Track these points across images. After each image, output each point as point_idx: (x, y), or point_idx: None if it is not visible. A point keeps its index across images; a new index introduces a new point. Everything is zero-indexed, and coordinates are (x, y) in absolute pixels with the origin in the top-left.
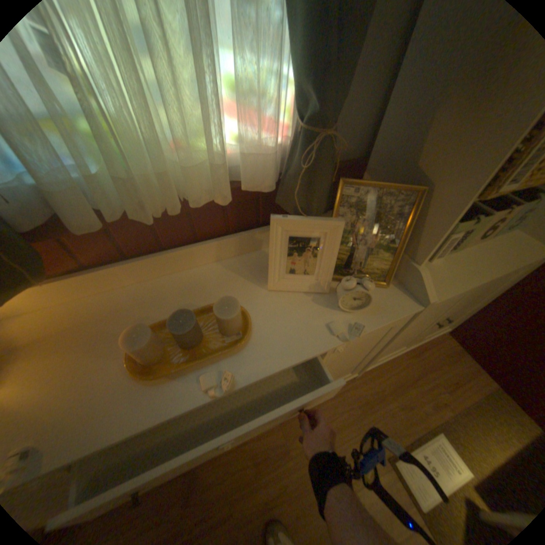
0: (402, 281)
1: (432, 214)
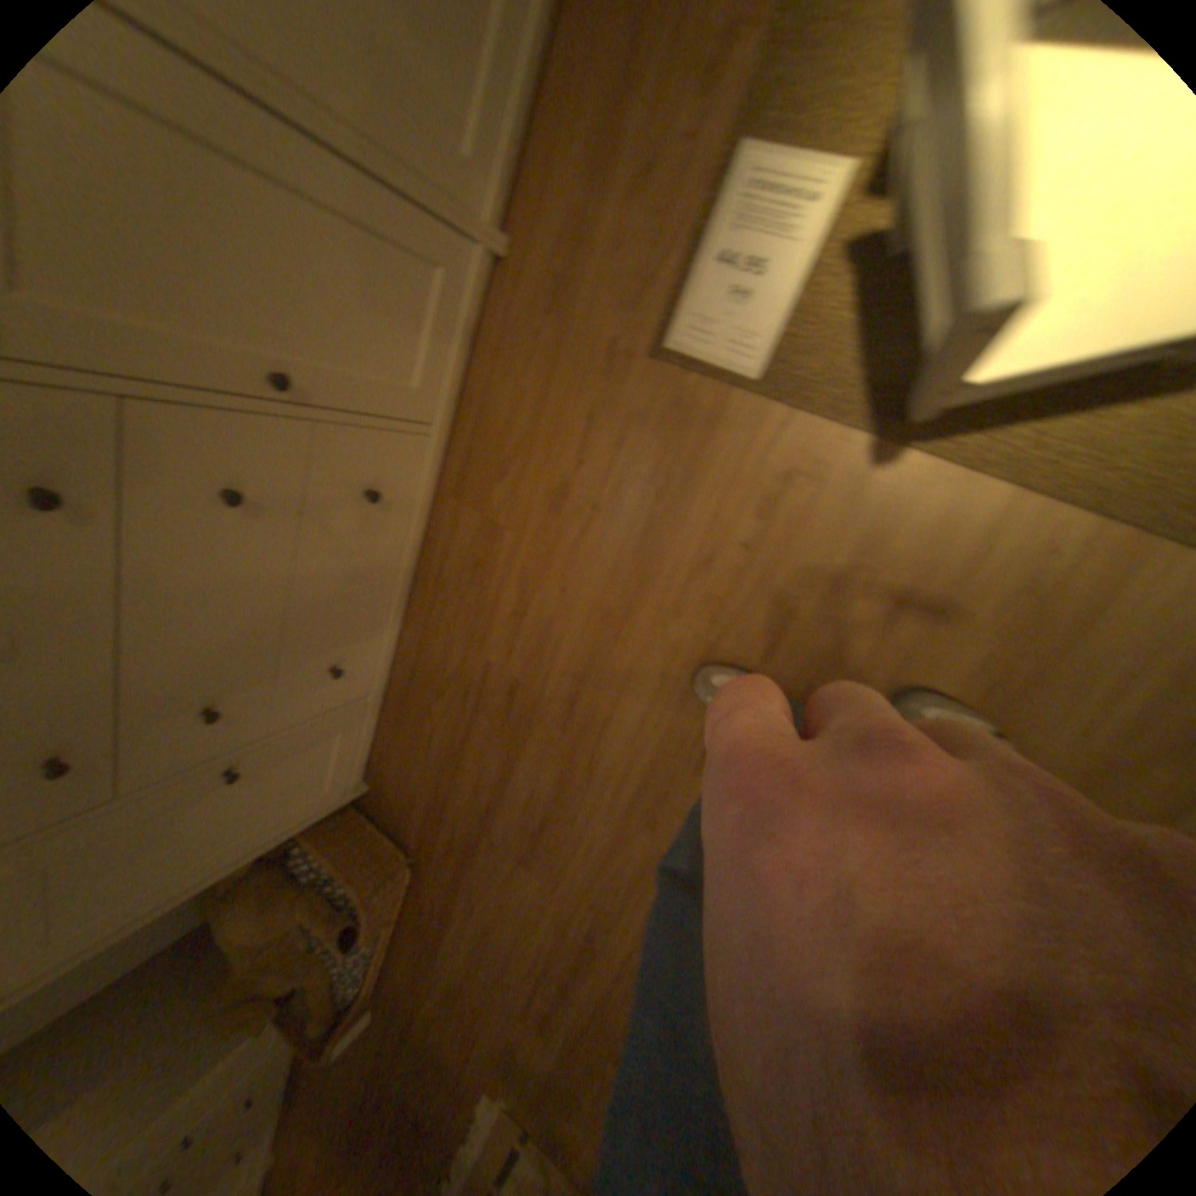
0: None
1: None
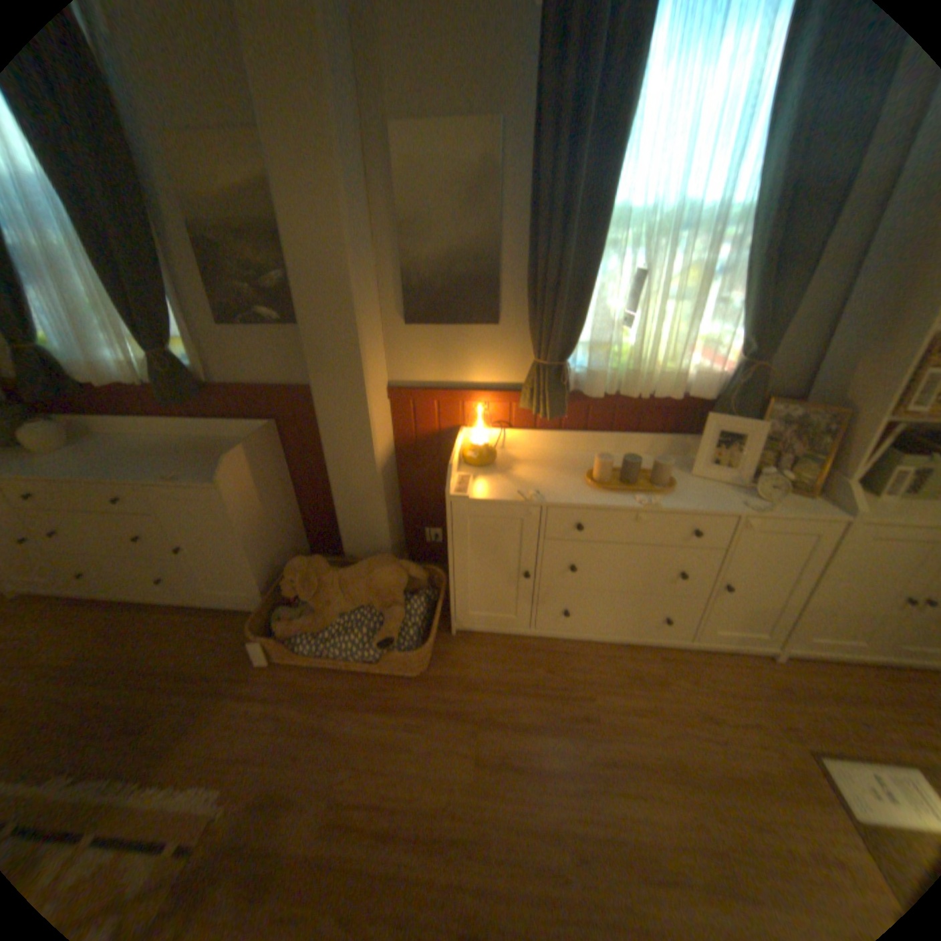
0: (833, 498)
1: (857, 433)
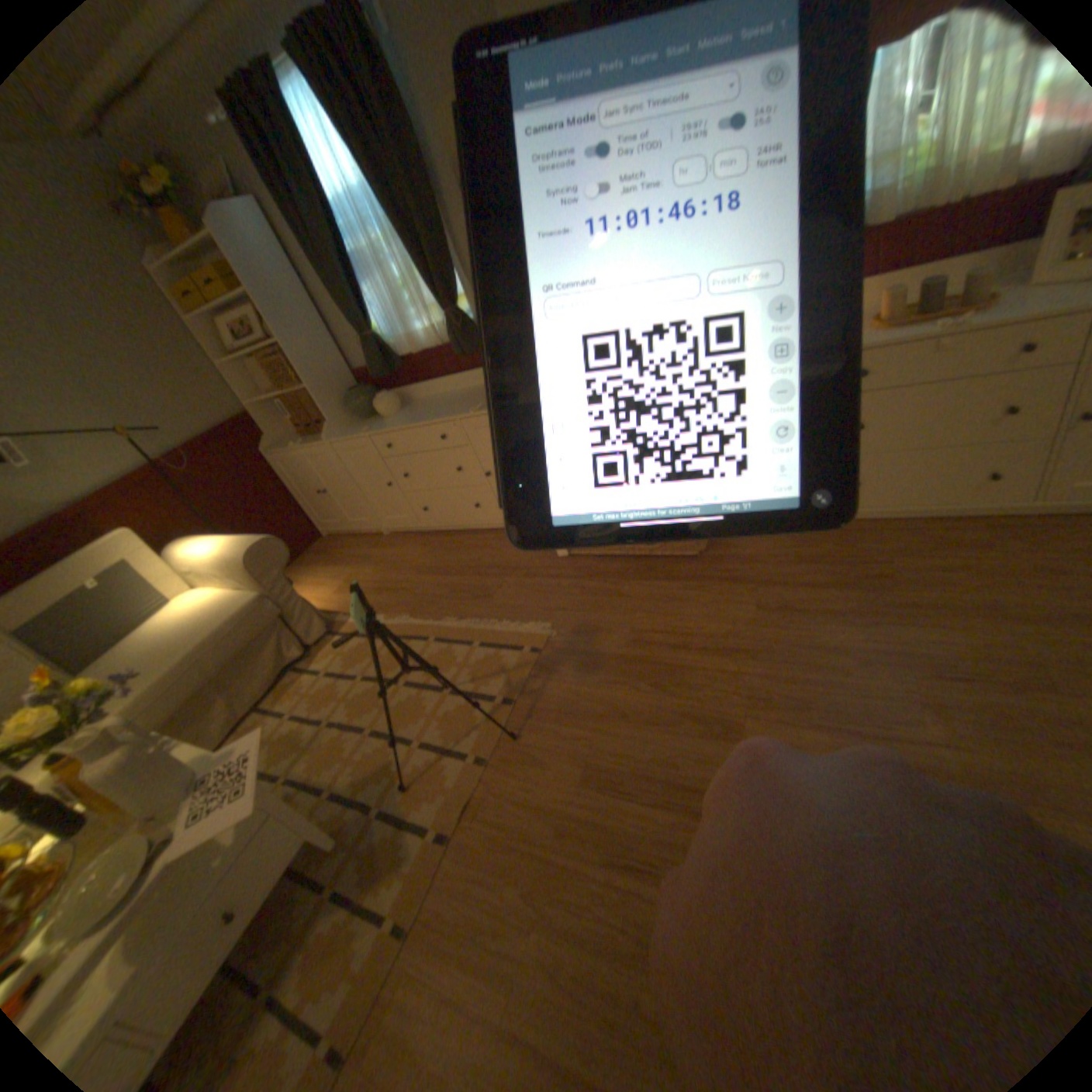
0: None
1: None
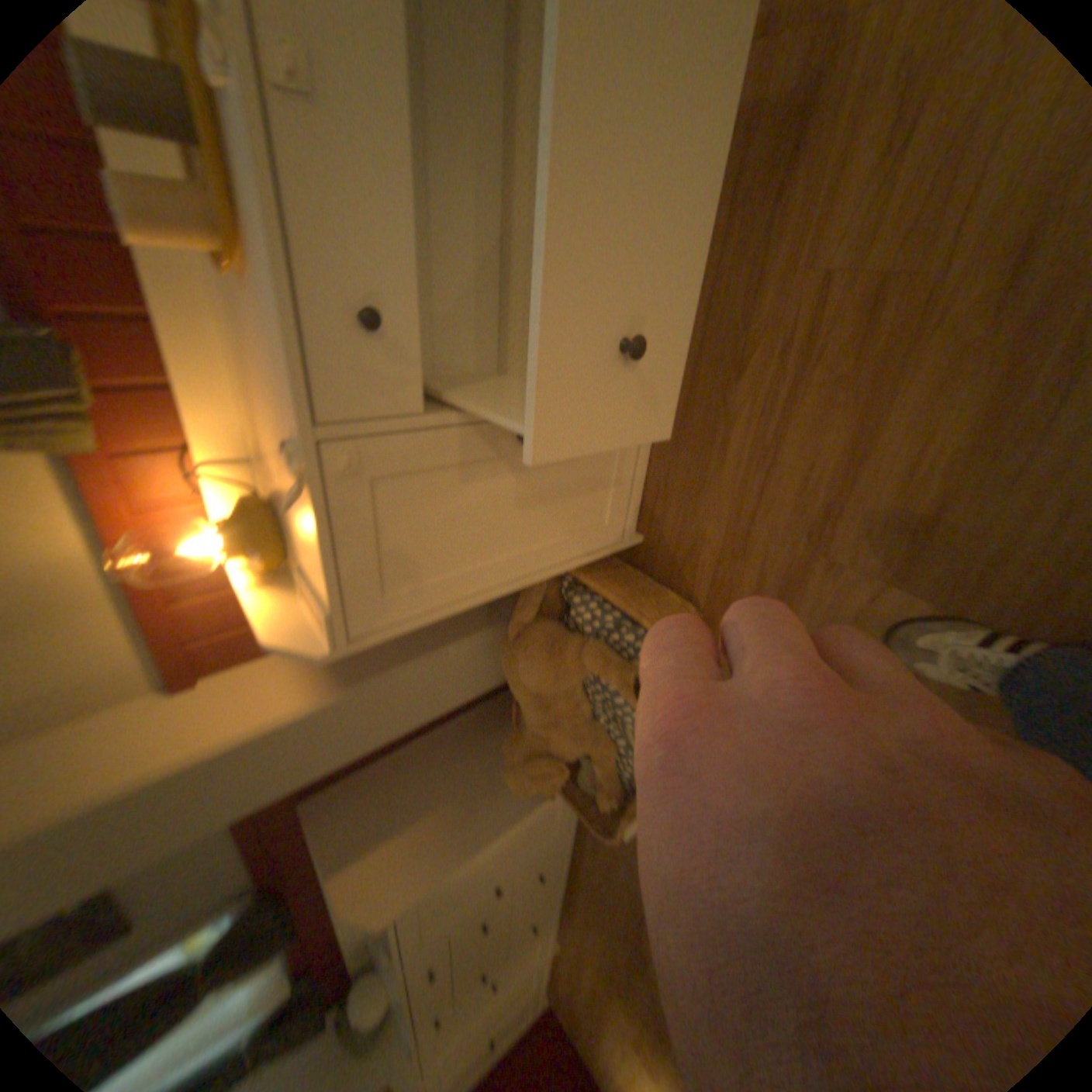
0: None
1: None
